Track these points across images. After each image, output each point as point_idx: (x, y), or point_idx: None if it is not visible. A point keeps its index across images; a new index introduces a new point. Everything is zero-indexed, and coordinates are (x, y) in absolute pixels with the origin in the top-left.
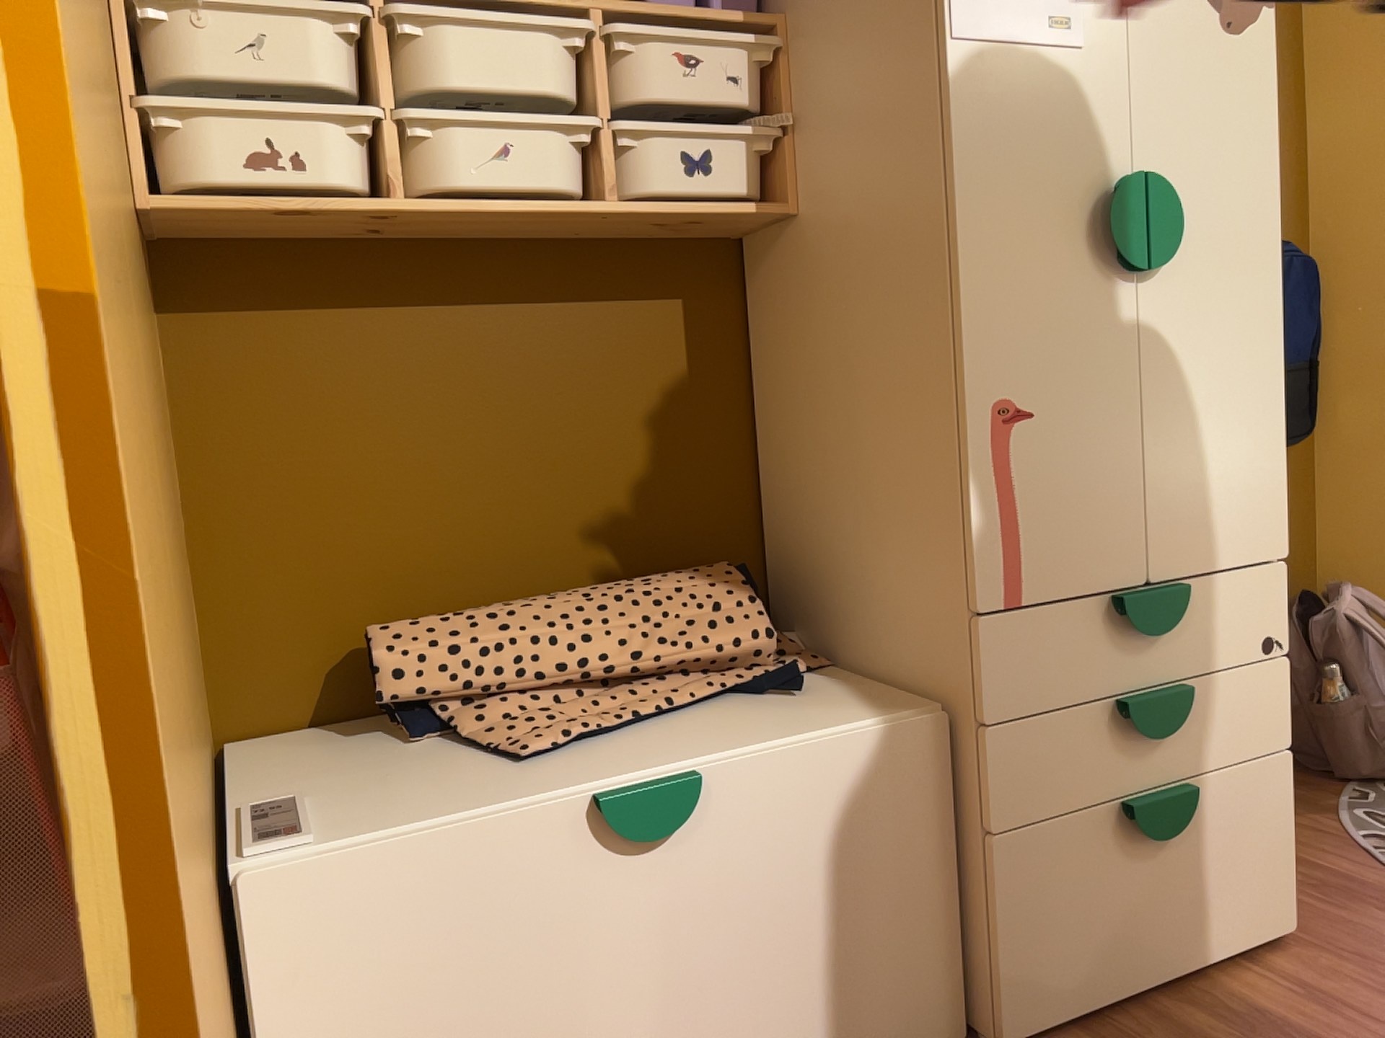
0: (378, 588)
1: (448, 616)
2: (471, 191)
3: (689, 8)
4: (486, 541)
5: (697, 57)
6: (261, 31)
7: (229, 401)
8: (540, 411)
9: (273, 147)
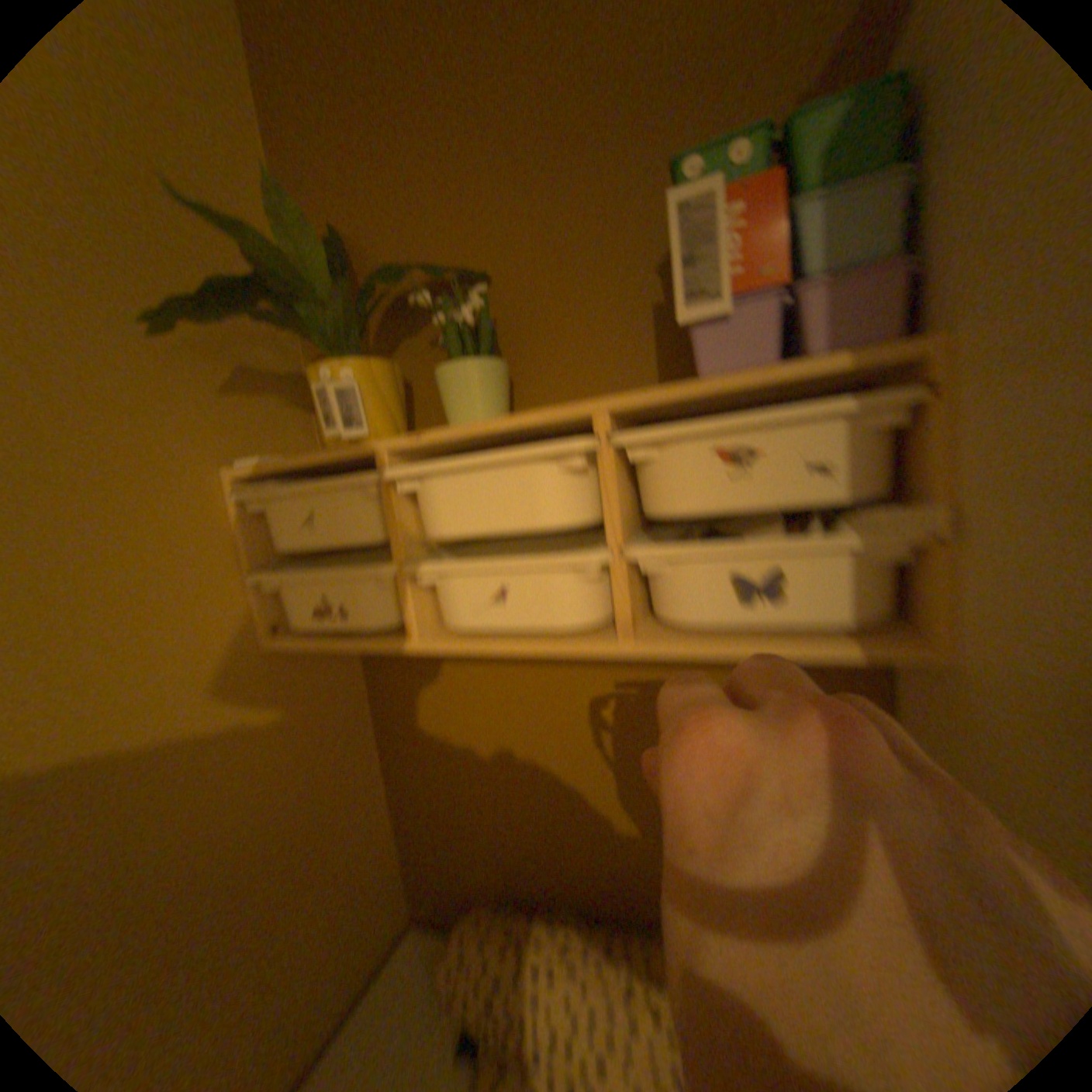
0: (494, 864)
1: (508, 945)
2: (471, 633)
3: (742, 373)
4: (573, 858)
5: (747, 450)
6: (306, 508)
7: (399, 719)
8: (620, 765)
9: (328, 598)
